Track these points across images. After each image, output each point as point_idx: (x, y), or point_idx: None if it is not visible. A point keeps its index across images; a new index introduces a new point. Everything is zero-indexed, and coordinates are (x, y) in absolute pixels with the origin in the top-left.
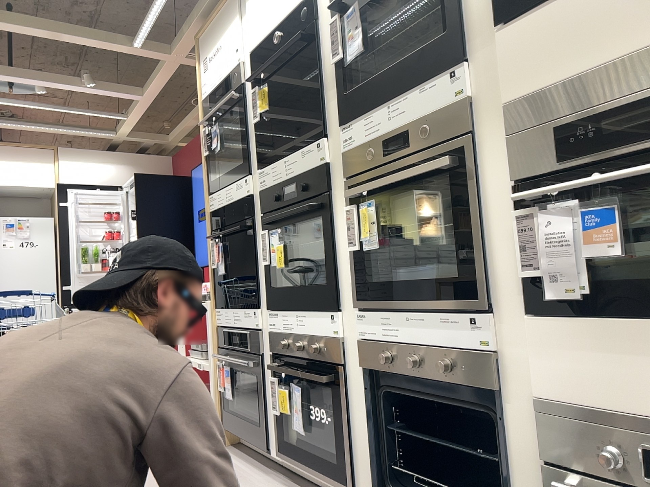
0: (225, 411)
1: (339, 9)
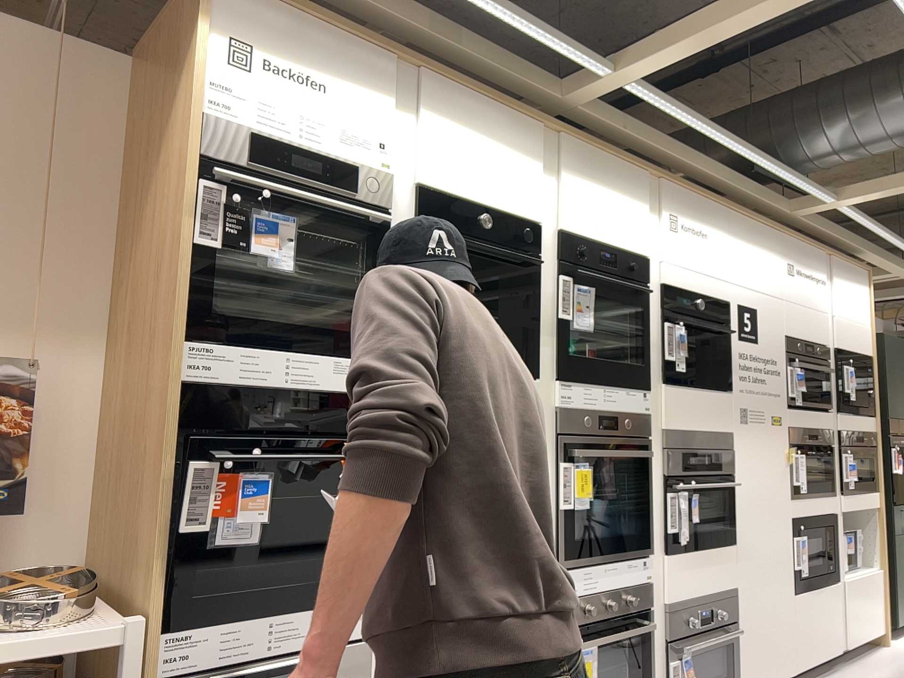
0: None
1: (573, 280)
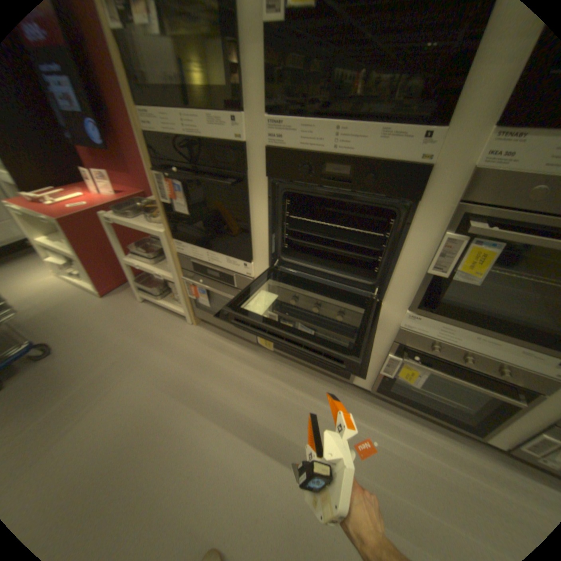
0: (196, 305)
1: None
